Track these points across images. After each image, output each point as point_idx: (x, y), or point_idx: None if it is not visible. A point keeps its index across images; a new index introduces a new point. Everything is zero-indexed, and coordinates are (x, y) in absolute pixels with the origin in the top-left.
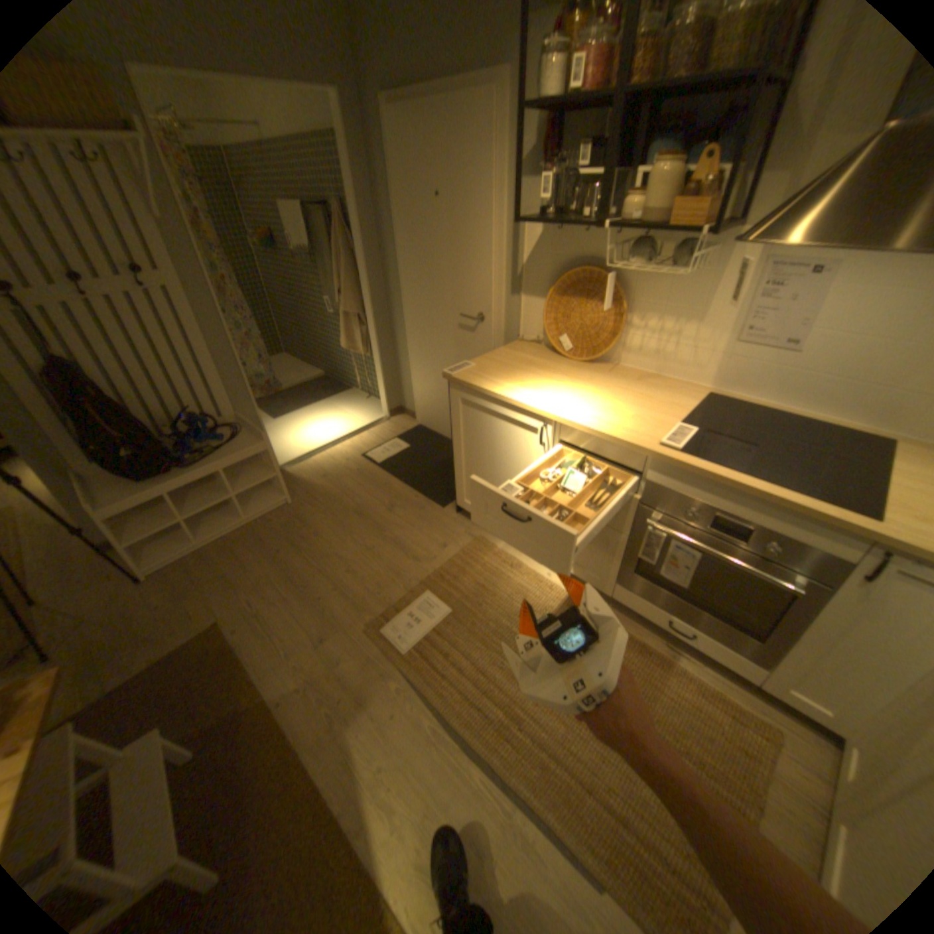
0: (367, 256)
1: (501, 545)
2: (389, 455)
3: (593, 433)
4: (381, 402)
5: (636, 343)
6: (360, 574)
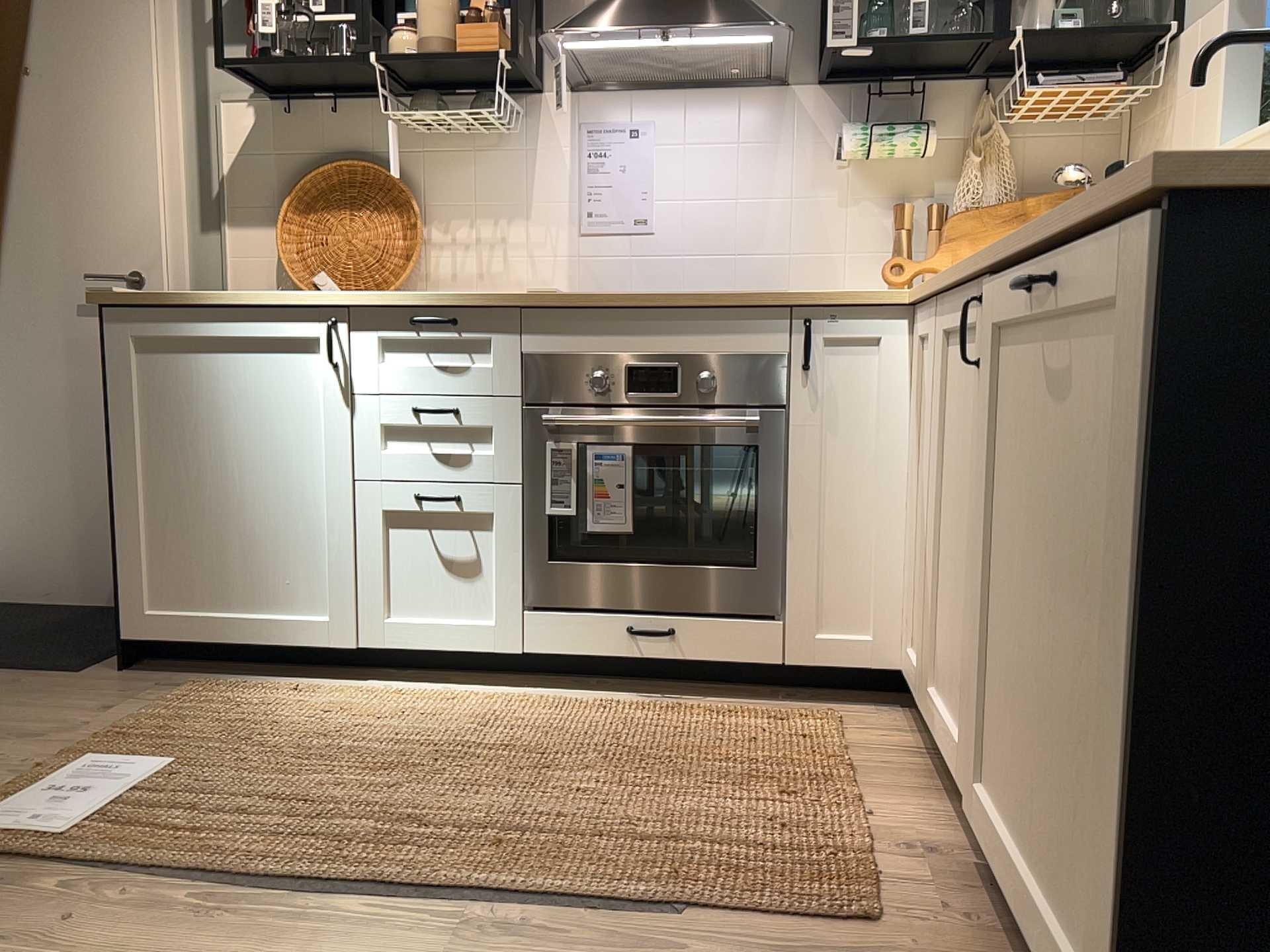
0: None
1: (258, 682)
2: None
3: (422, 300)
4: None
5: (442, 269)
6: None
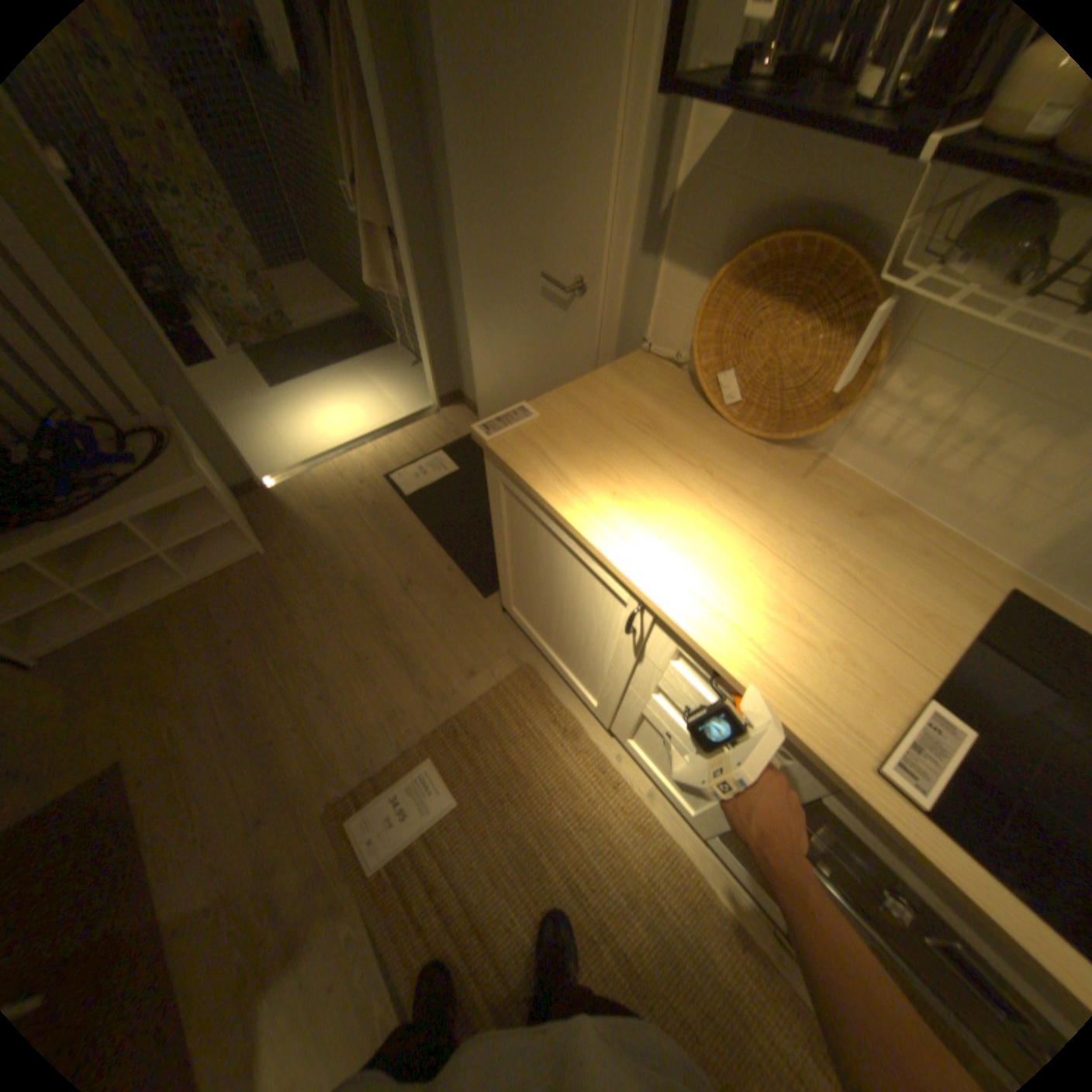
0: (396, 107)
1: (558, 687)
2: (425, 483)
3: (736, 684)
4: (427, 383)
5: (882, 428)
6: (338, 708)
